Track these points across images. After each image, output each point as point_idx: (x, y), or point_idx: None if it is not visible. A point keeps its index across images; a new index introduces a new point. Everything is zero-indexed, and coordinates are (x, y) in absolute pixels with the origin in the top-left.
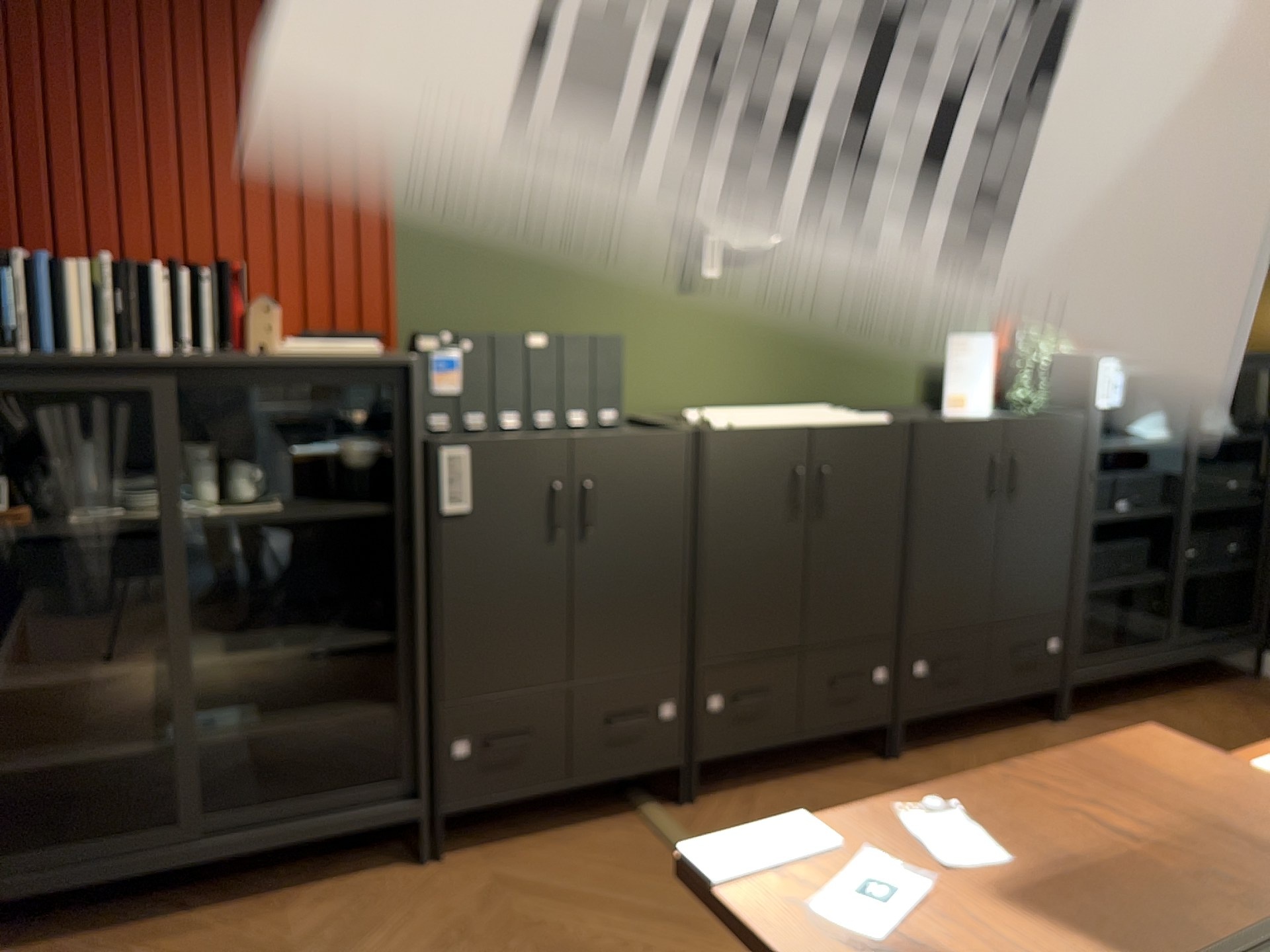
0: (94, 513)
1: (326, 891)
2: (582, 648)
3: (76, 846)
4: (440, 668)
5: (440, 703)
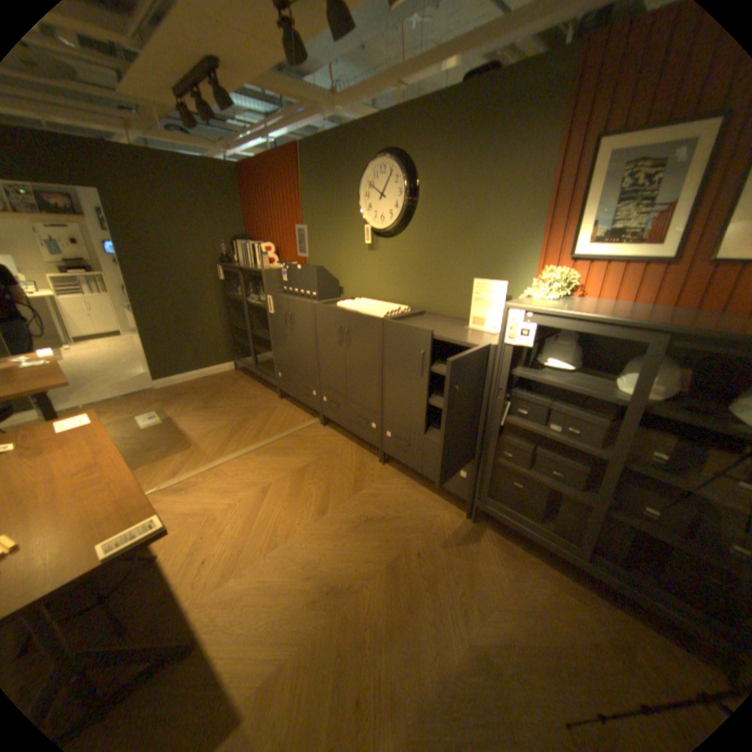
0: (249, 298)
1: (268, 392)
2: (296, 362)
3: (245, 360)
4: (275, 352)
5: (276, 361)
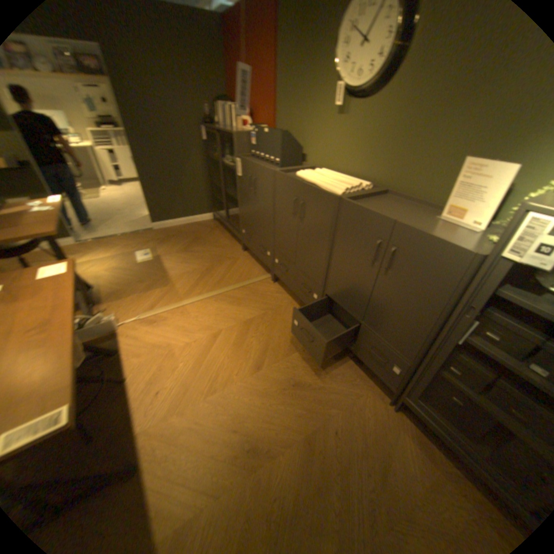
0: (224, 158)
1: (234, 243)
2: (255, 223)
3: (219, 213)
4: (240, 211)
5: (240, 219)
